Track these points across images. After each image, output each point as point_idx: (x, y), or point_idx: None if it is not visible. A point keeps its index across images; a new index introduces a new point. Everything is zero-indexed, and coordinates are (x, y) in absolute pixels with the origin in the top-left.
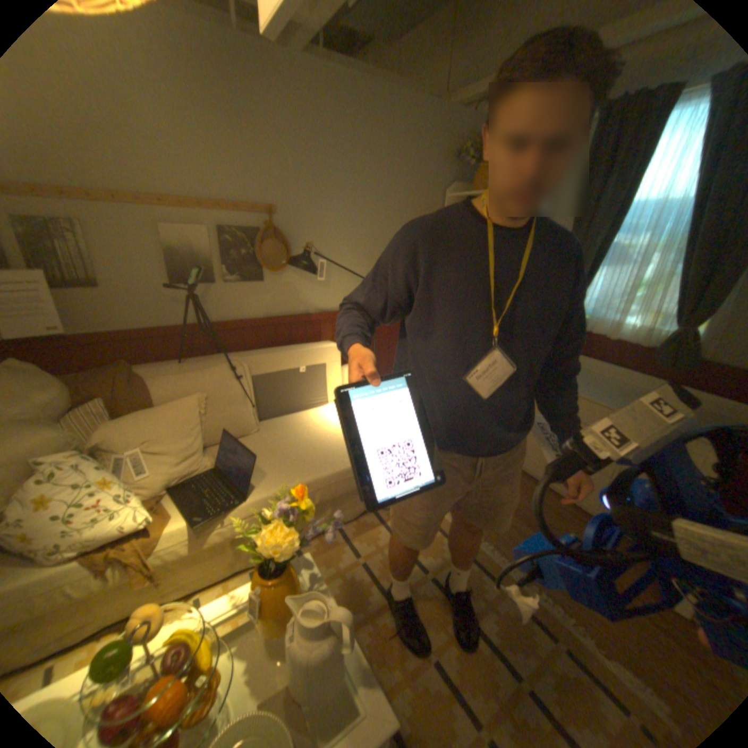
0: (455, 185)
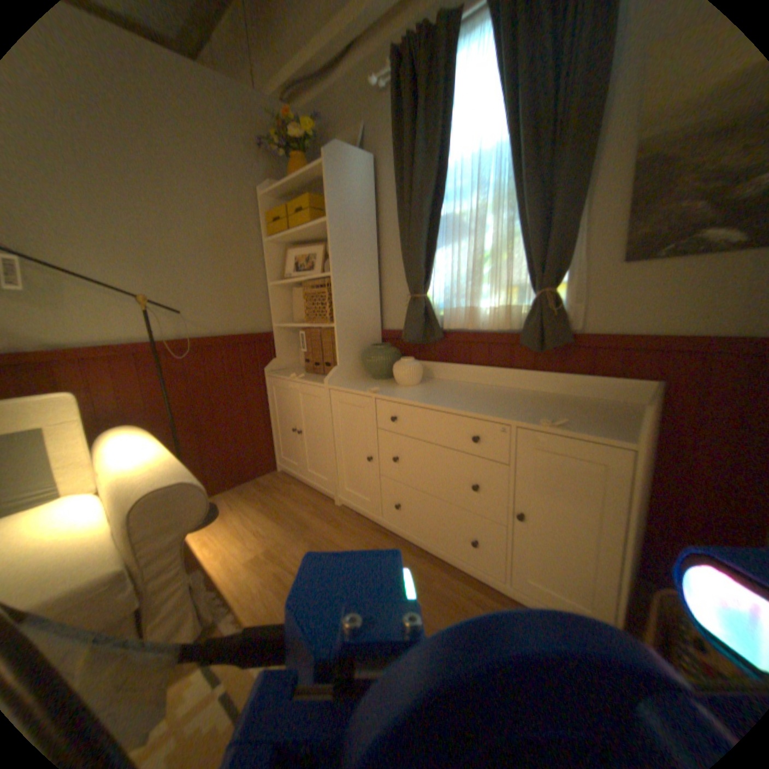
0: (268, 181)
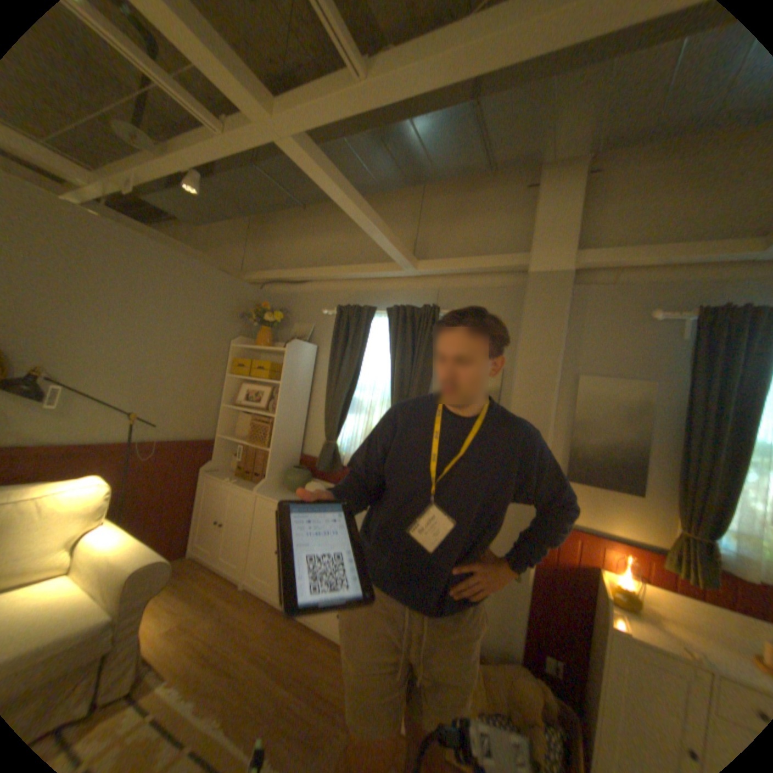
0: (240, 338)
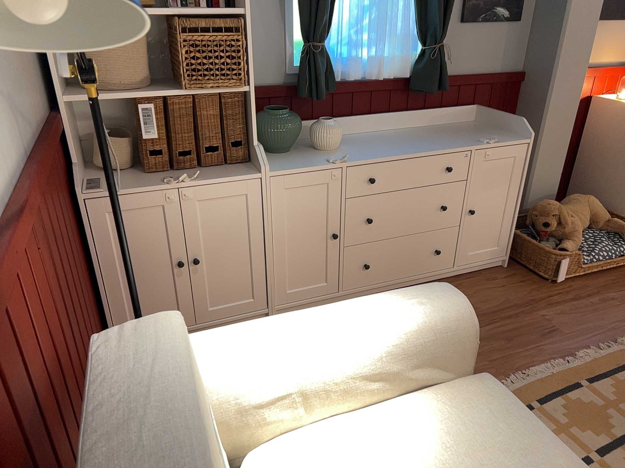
0: None
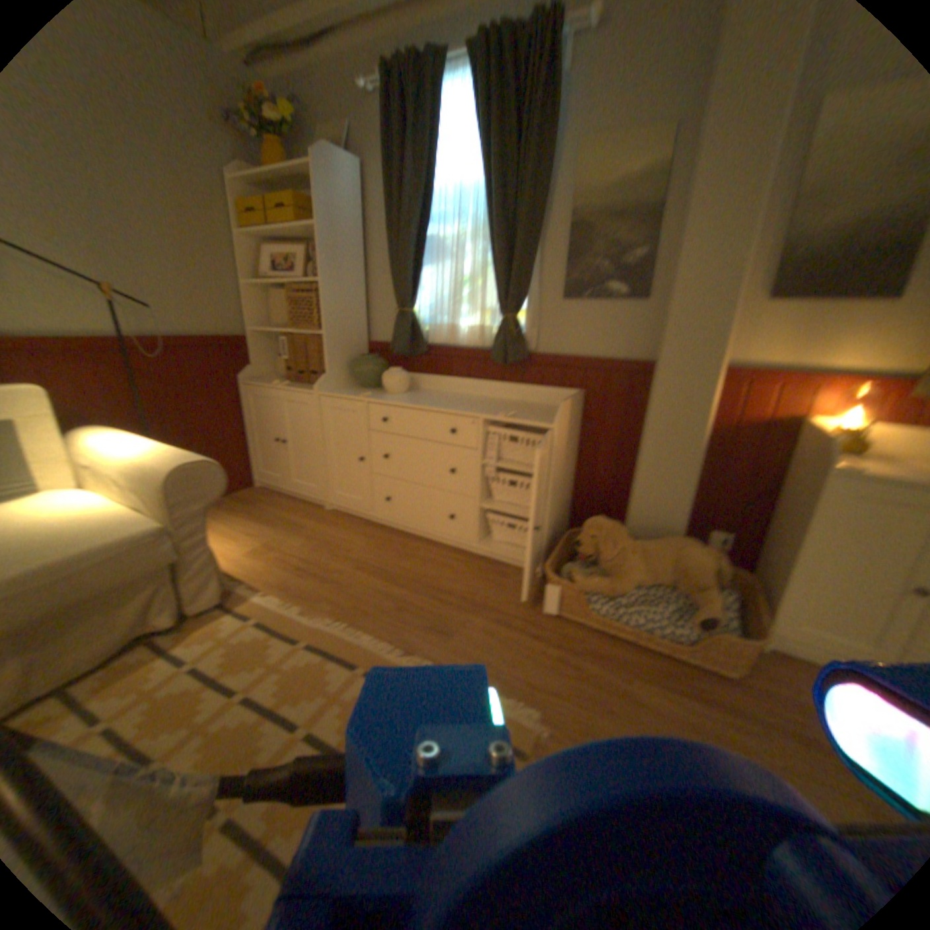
0: (235, 162)
